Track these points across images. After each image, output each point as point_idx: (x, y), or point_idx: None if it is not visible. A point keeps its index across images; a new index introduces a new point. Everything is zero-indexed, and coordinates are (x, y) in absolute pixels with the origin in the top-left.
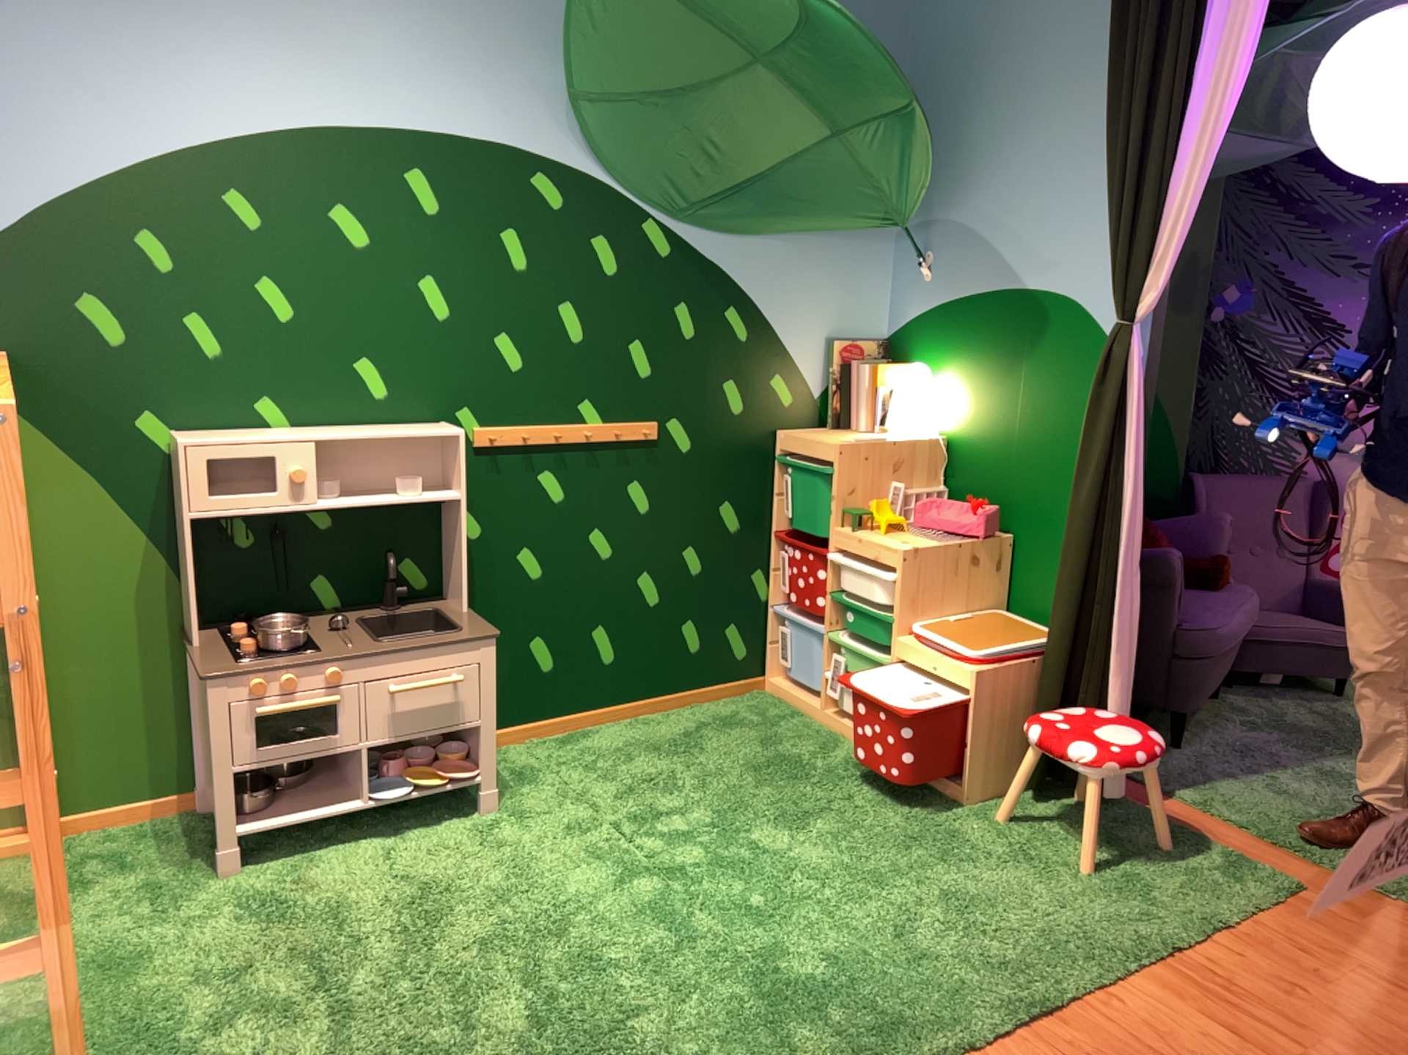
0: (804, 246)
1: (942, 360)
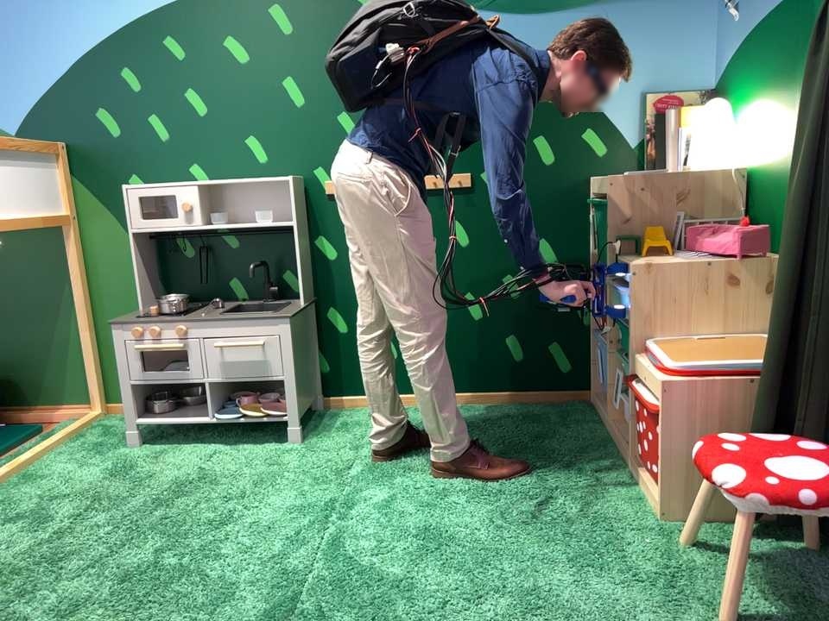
0: (612, 8)
1: (748, 88)
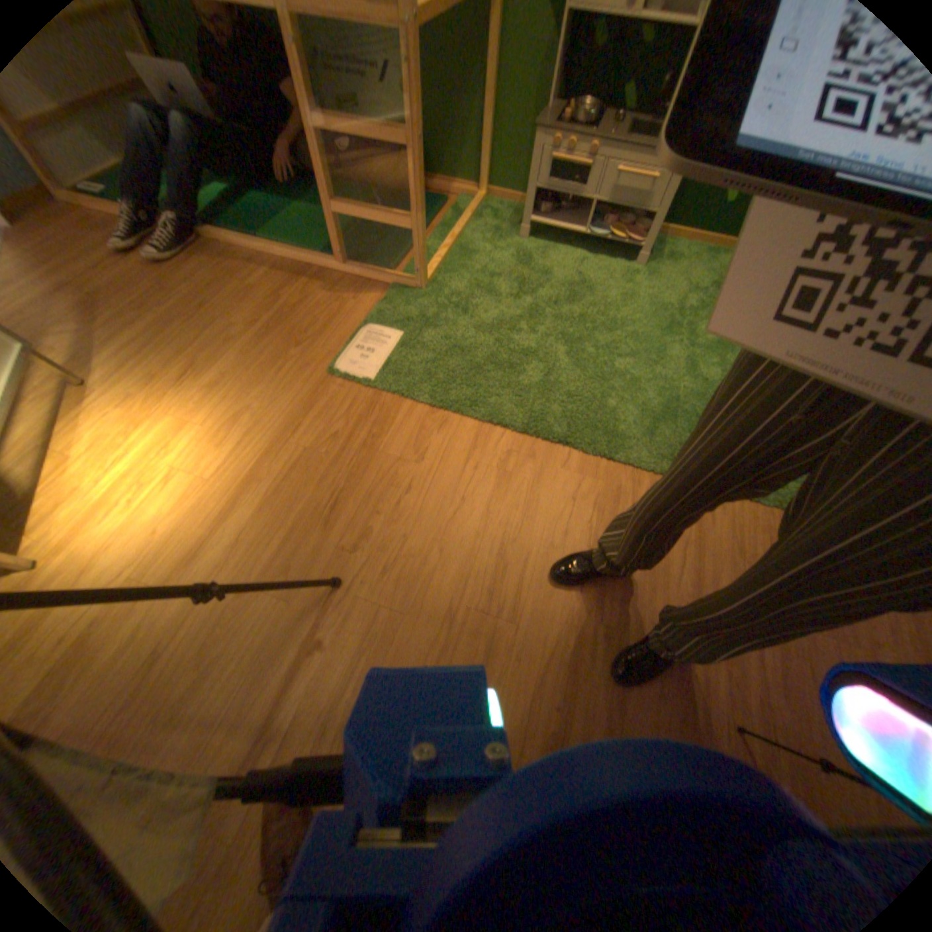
0: None
1: None
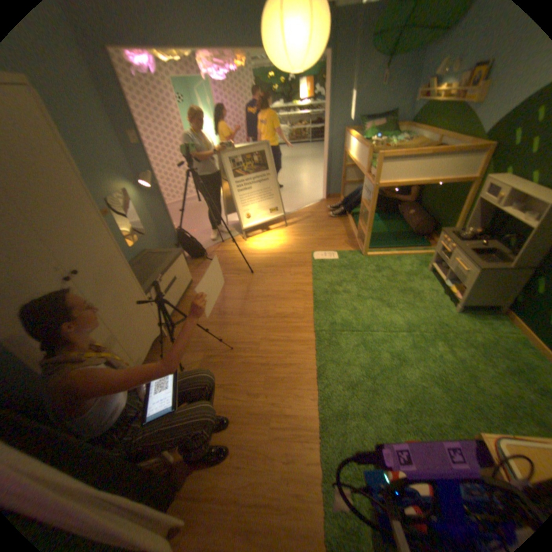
0: None
1: None
